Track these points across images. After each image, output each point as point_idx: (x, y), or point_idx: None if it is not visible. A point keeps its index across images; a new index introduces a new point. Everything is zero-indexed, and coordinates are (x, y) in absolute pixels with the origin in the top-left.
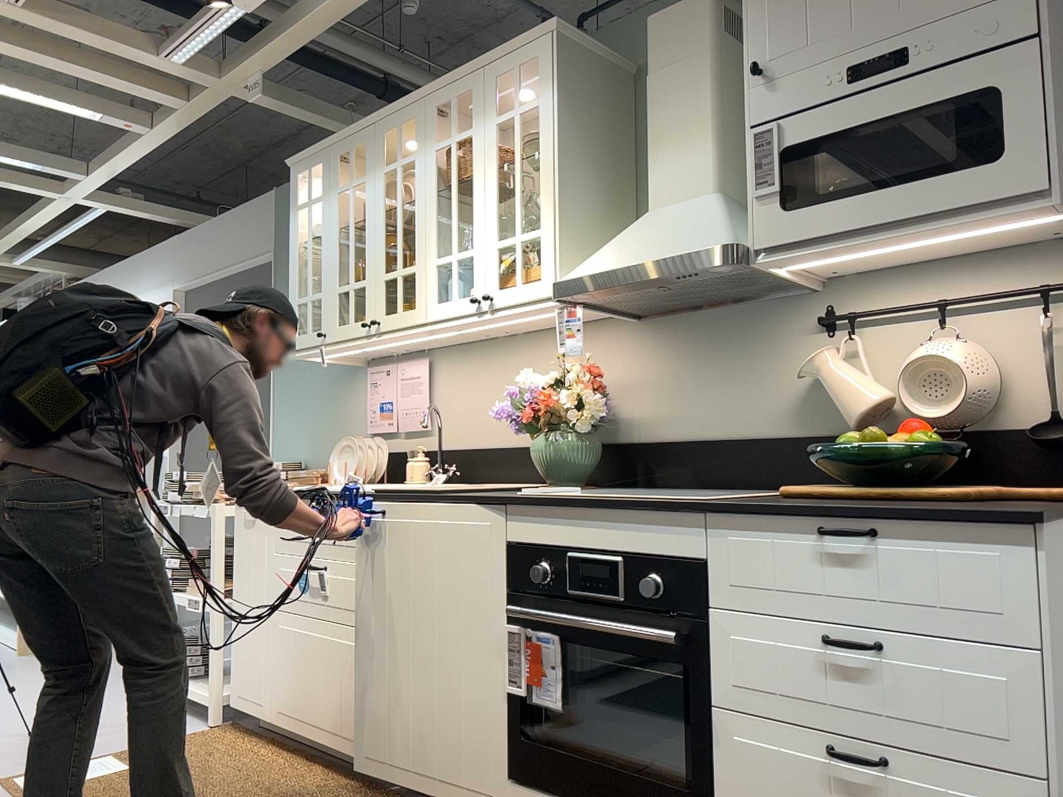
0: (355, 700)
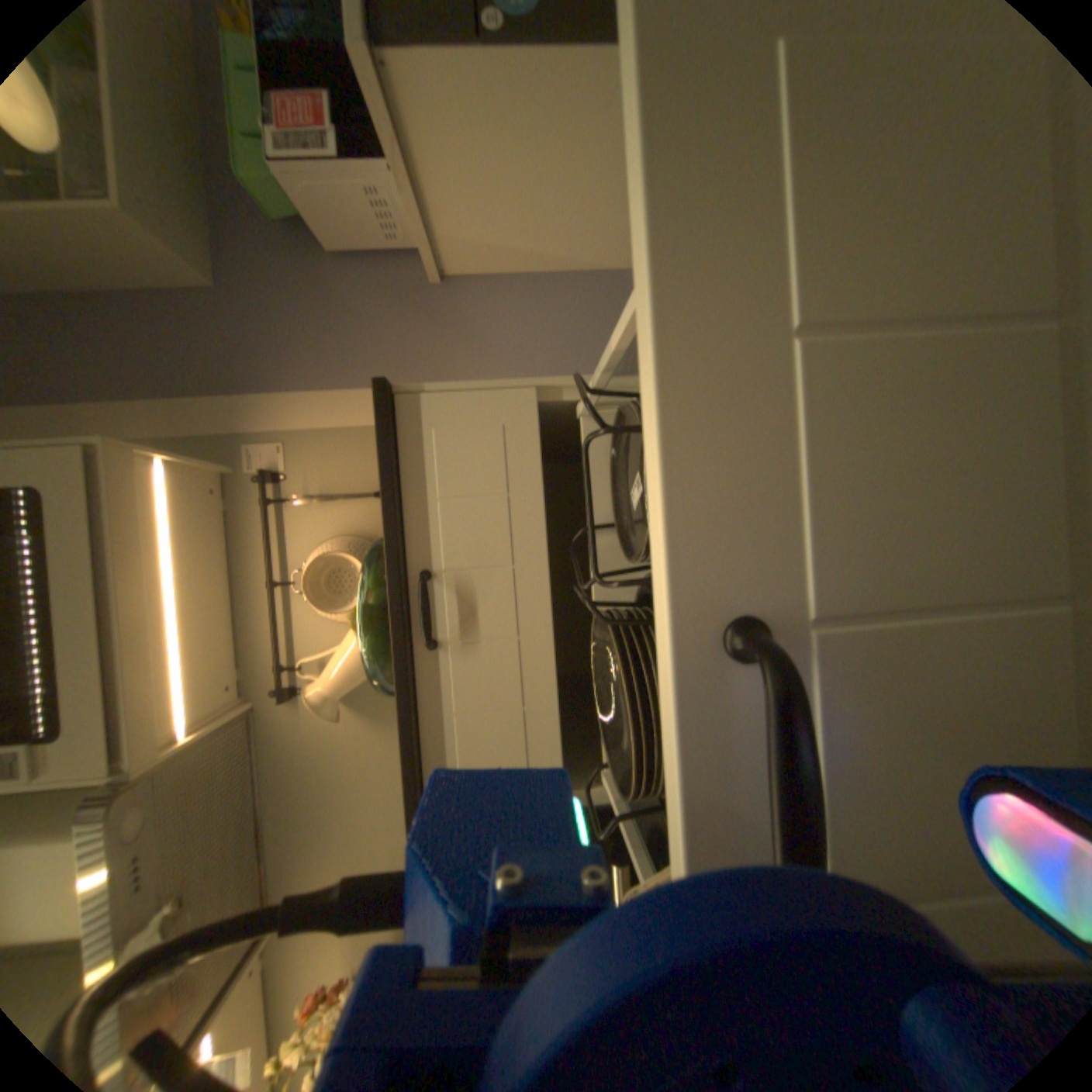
0: None
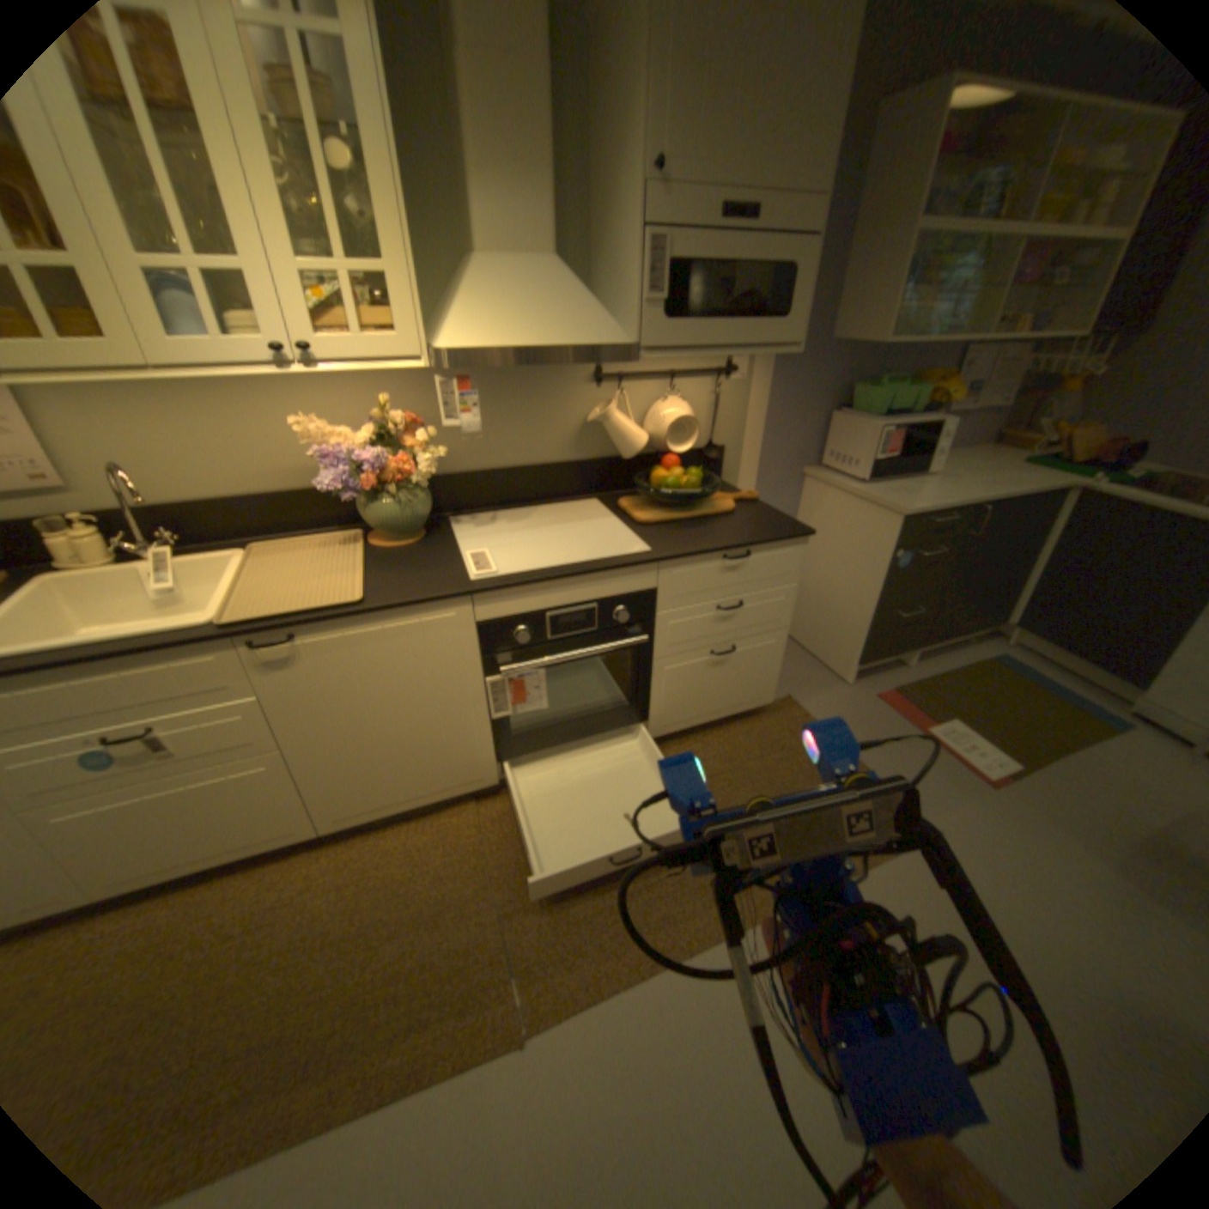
0: (277, 810)
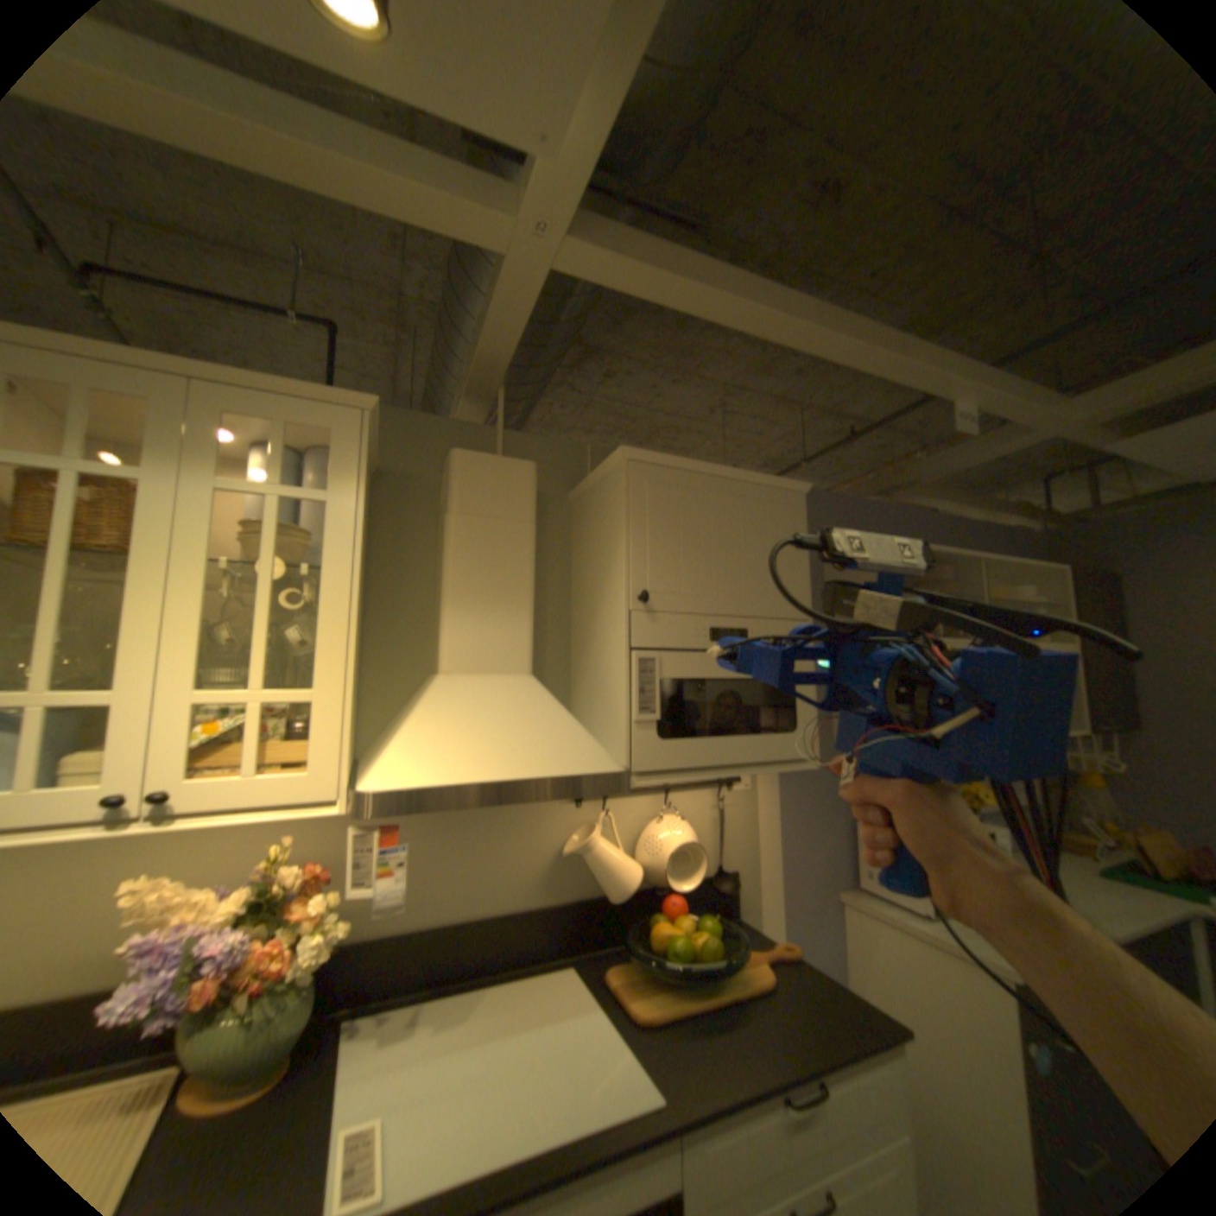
0: None
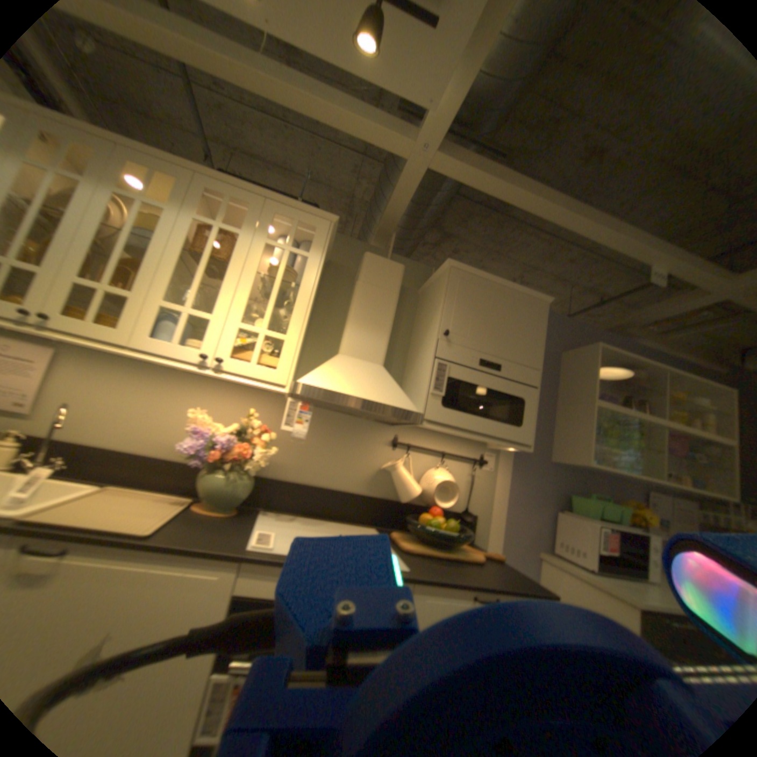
0: None
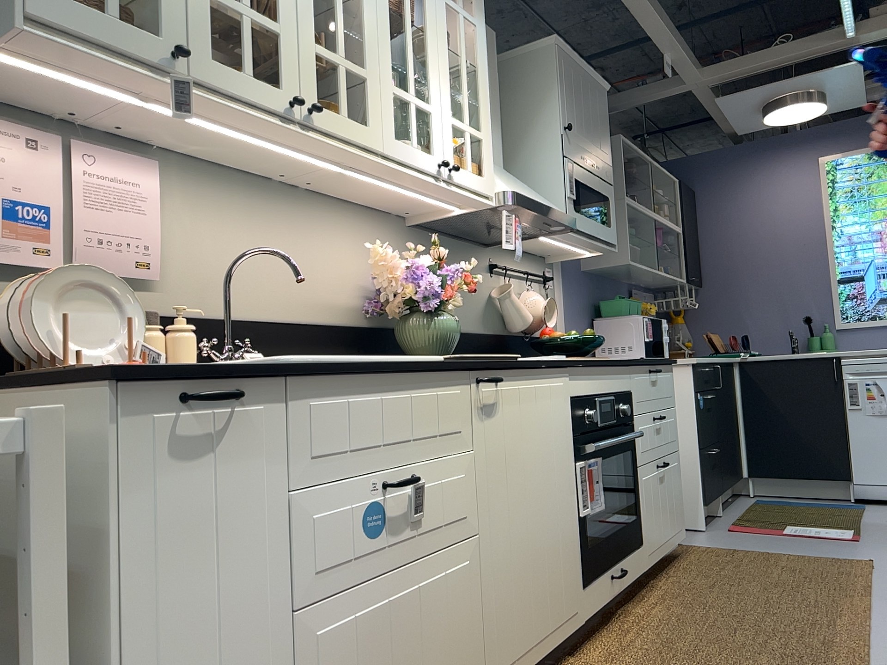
0: (467, 640)
